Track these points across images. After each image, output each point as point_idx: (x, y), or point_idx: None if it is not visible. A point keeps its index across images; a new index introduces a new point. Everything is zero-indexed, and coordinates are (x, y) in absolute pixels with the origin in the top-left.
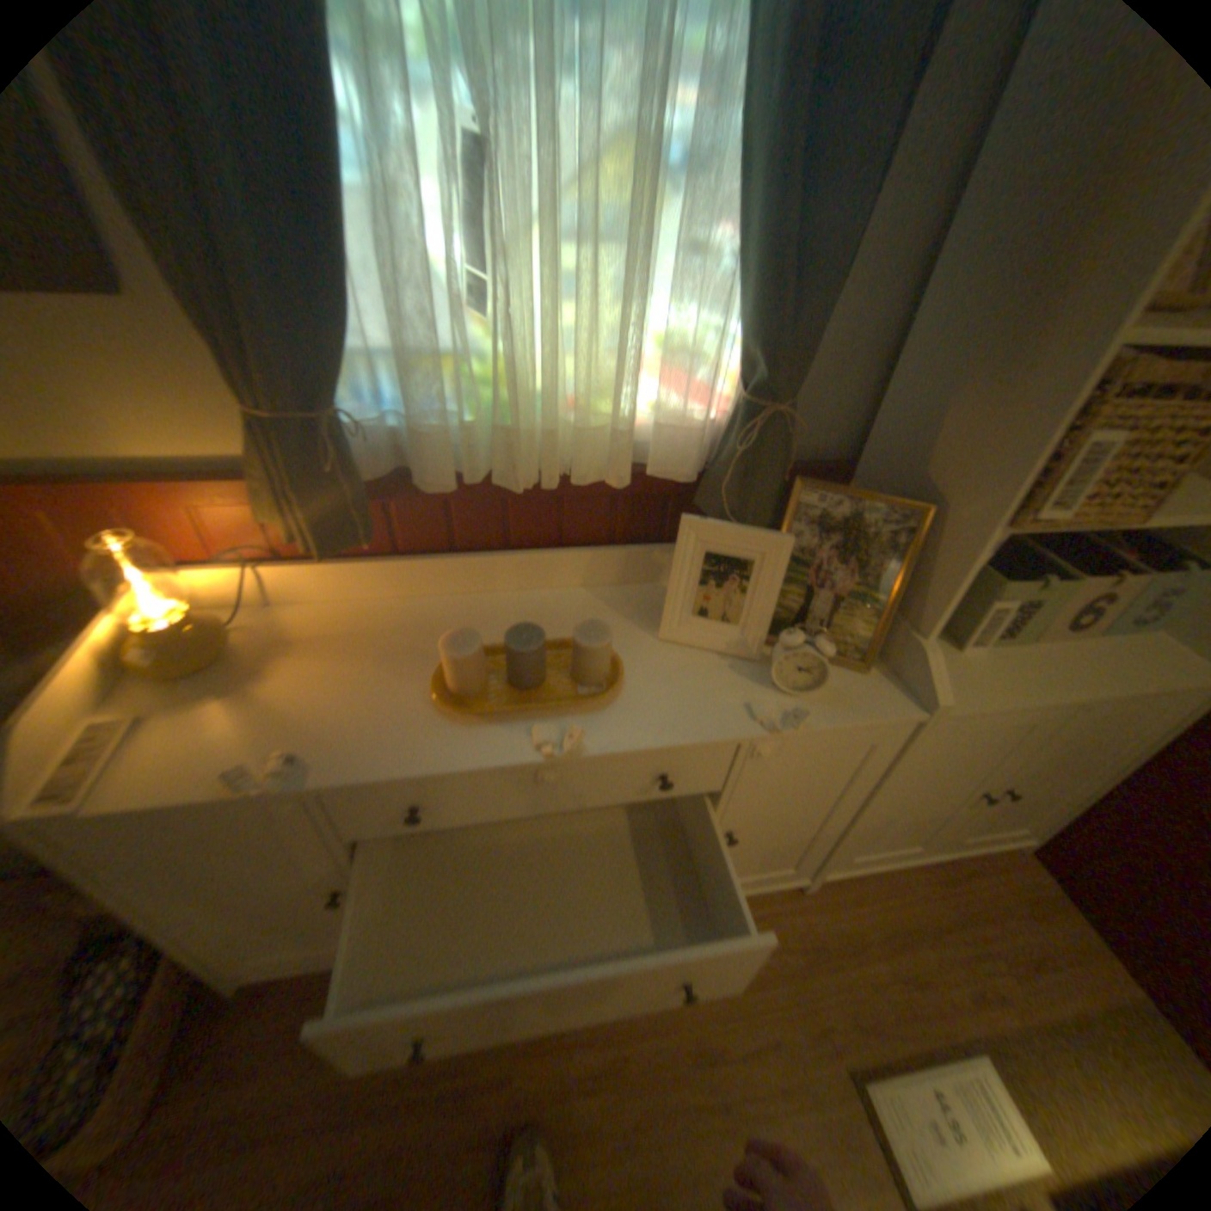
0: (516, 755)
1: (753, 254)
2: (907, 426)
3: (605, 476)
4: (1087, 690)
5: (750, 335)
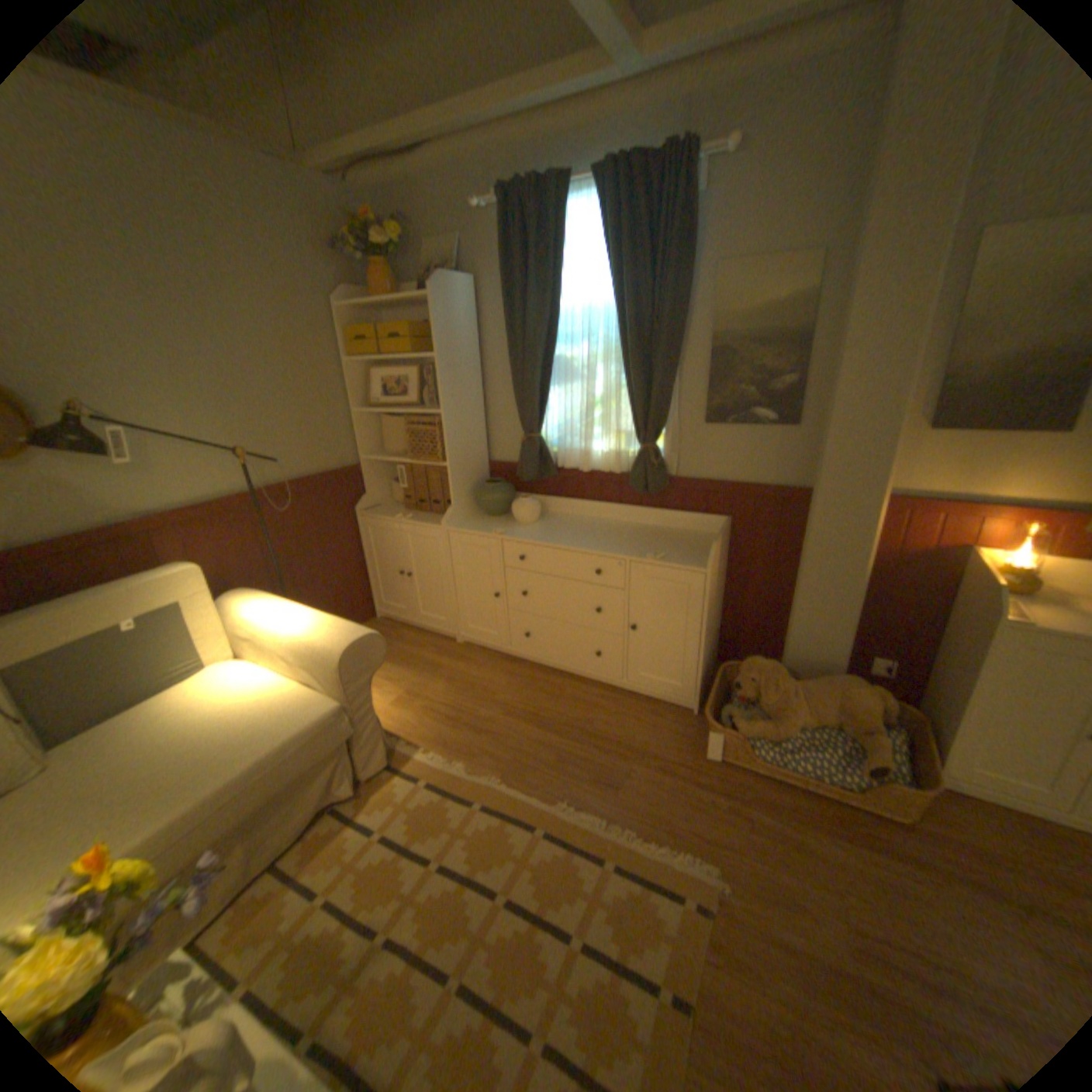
0: None
1: None
2: None
3: None
4: None
5: None
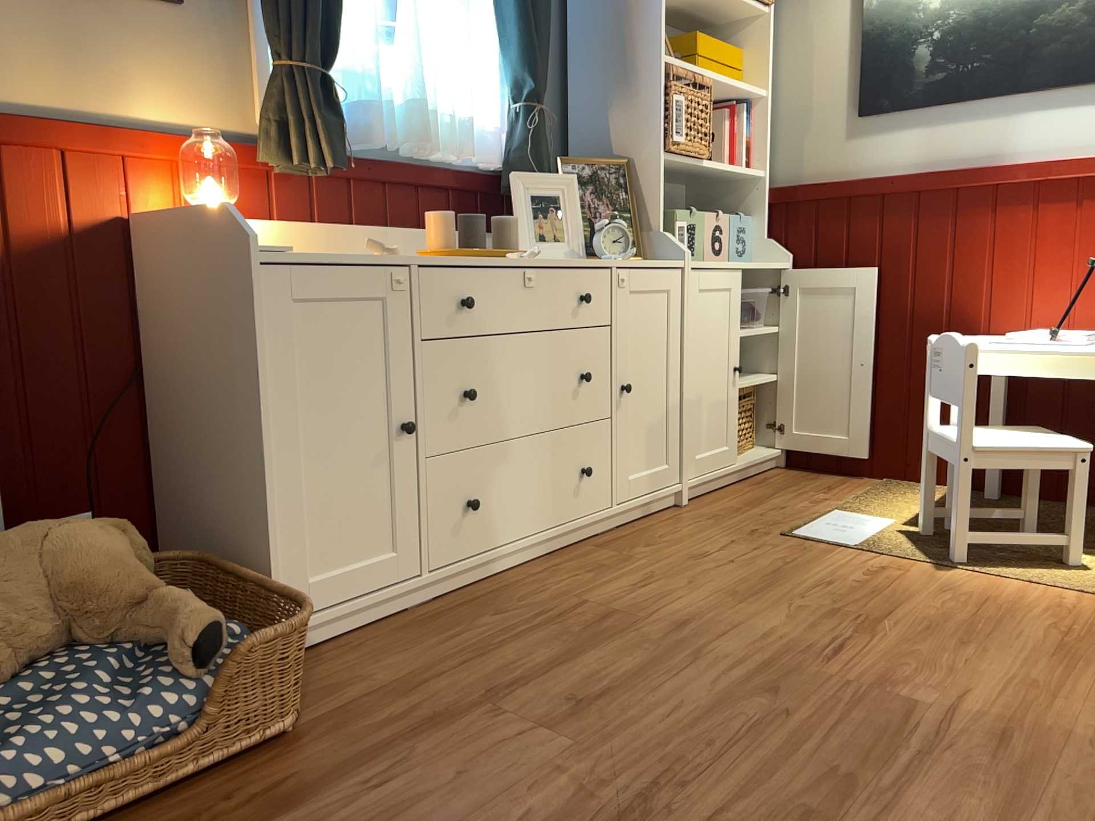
0: (508, 261)
1: (510, 31)
2: (590, 141)
3: (459, 152)
4: (737, 264)
5: (516, 70)
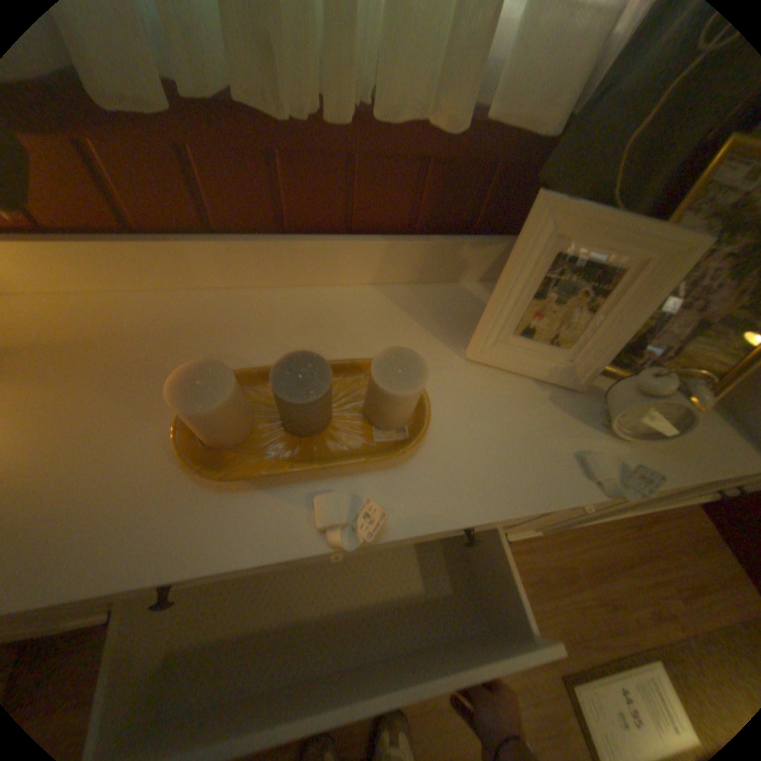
0: (293, 540)
1: None
2: None
3: (433, 108)
4: None
5: None
